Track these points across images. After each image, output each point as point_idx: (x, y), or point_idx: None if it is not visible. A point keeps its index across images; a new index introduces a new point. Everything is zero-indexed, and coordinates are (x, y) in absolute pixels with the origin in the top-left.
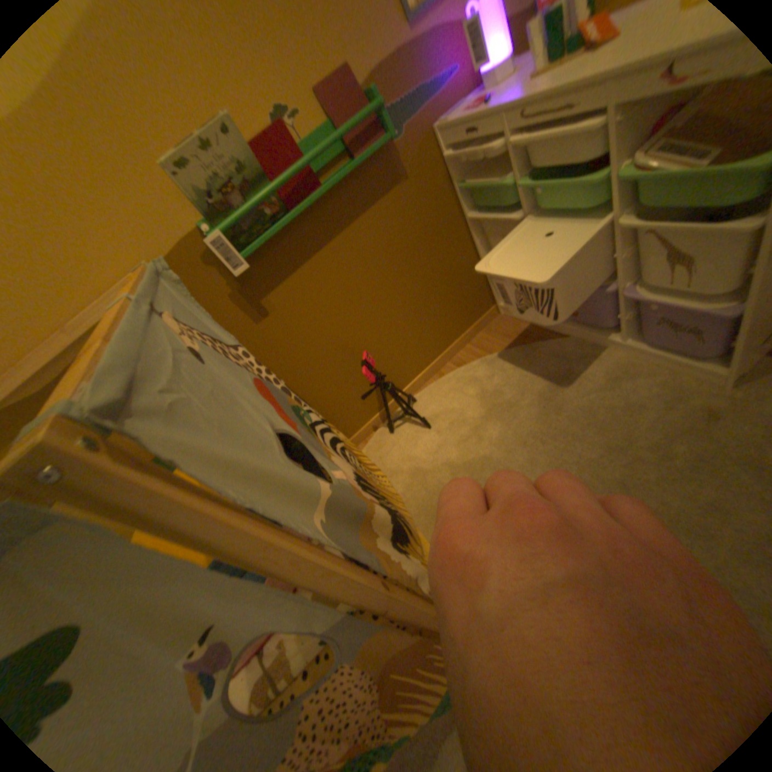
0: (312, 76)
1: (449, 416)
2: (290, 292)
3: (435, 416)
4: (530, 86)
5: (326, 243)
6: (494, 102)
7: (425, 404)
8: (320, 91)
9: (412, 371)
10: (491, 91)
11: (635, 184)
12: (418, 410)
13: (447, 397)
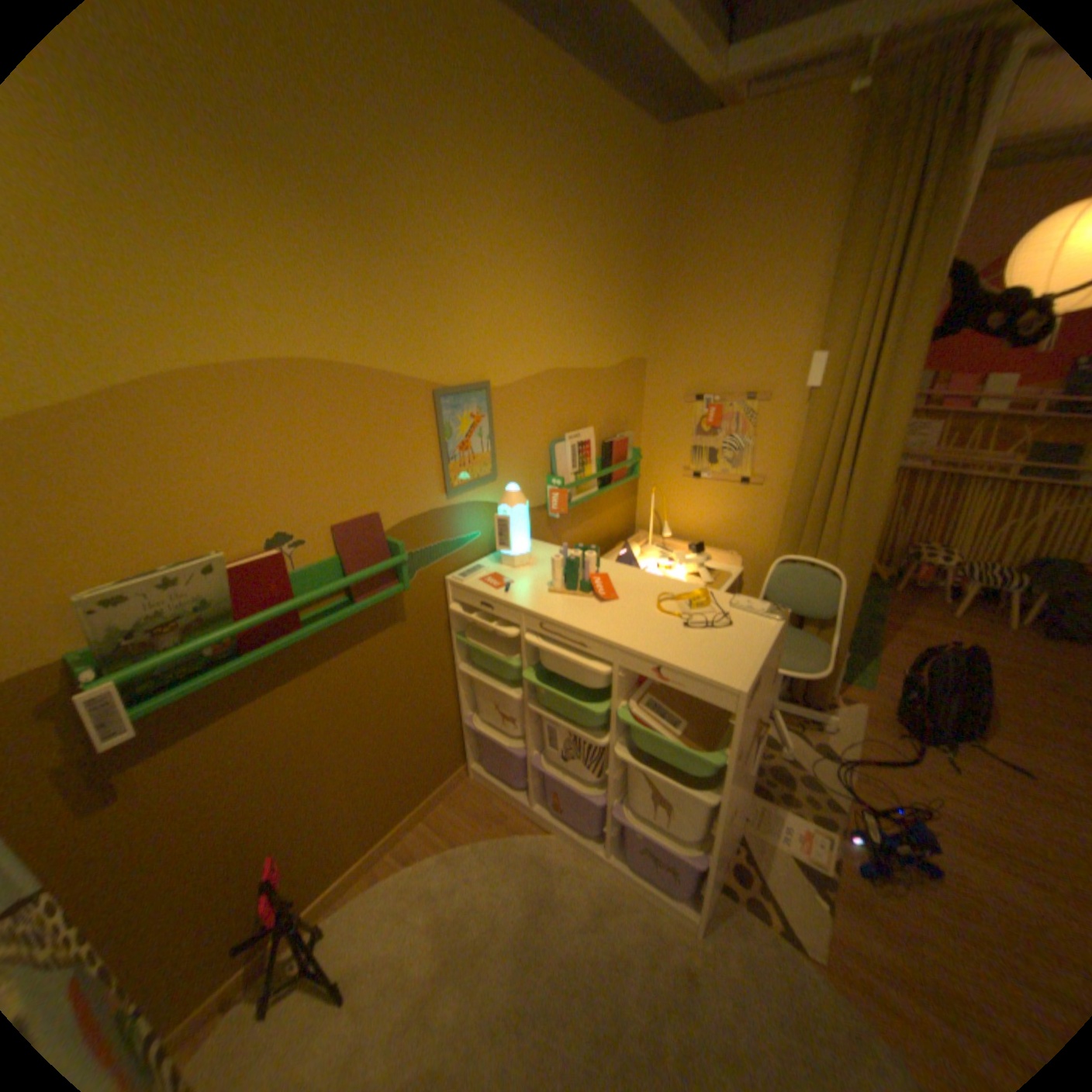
0: (337, 516)
1: (381, 973)
2: (182, 759)
3: (356, 973)
4: (551, 603)
5: (275, 689)
6: (516, 598)
7: (341, 944)
8: (341, 531)
9: (331, 874)
10: (509, 573)
11: (628, 719)
12: (325, 959)
13: (380, 931)
